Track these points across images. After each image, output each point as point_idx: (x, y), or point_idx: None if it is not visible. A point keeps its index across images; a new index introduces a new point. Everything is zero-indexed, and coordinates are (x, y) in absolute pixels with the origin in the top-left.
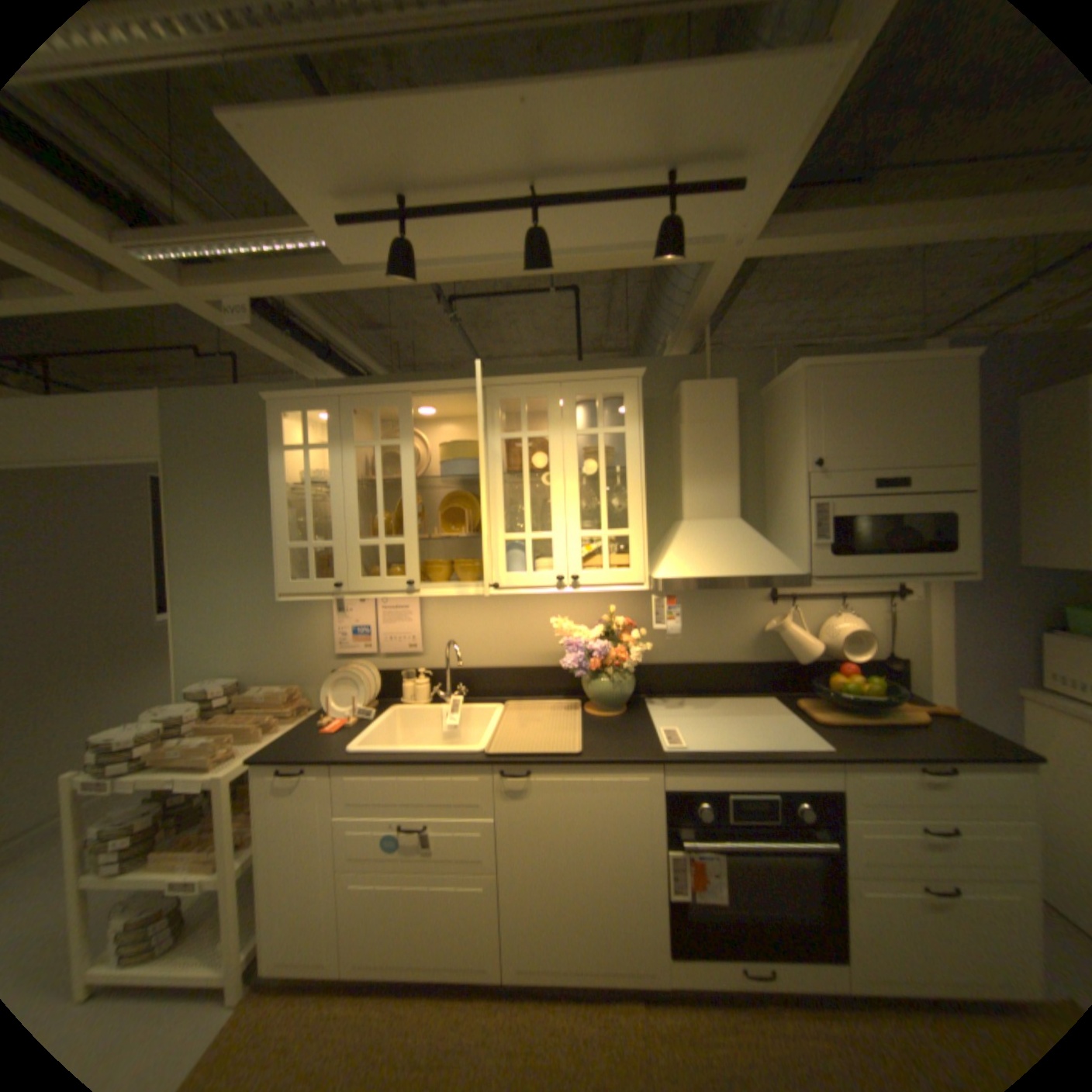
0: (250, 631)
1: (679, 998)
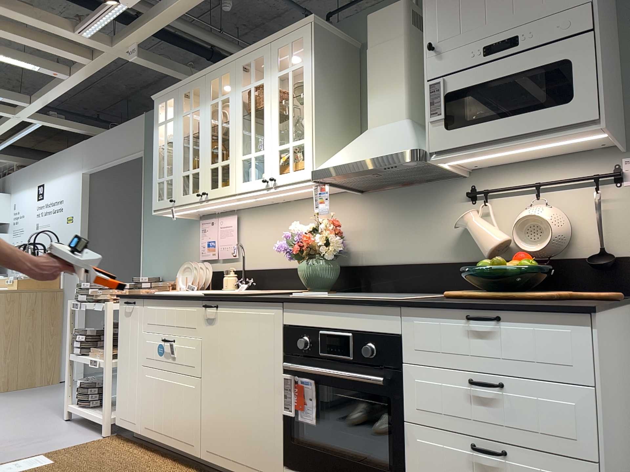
0: (168, 247)
1: None
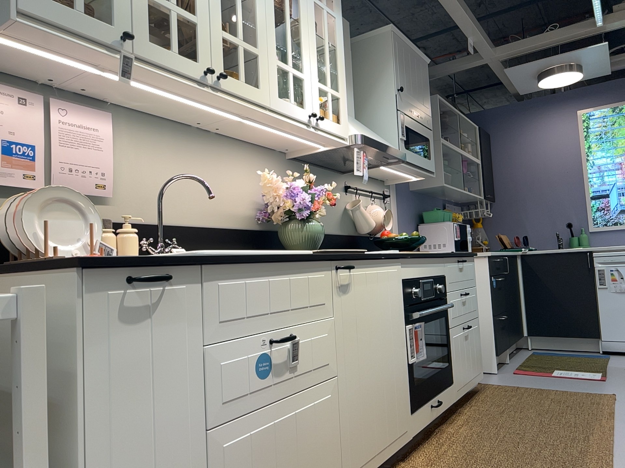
0: None
1: (405, 452)
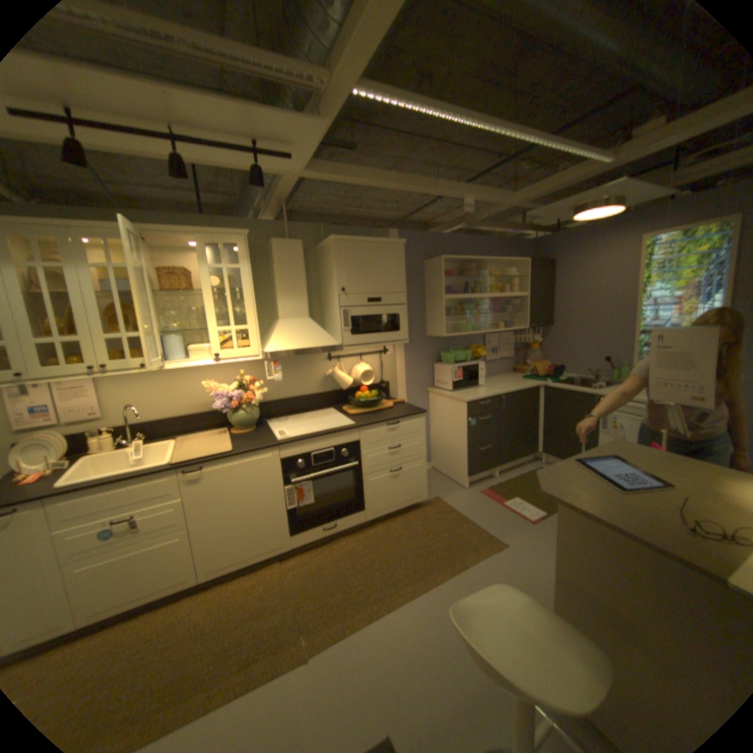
0: None
1: (295, 553)
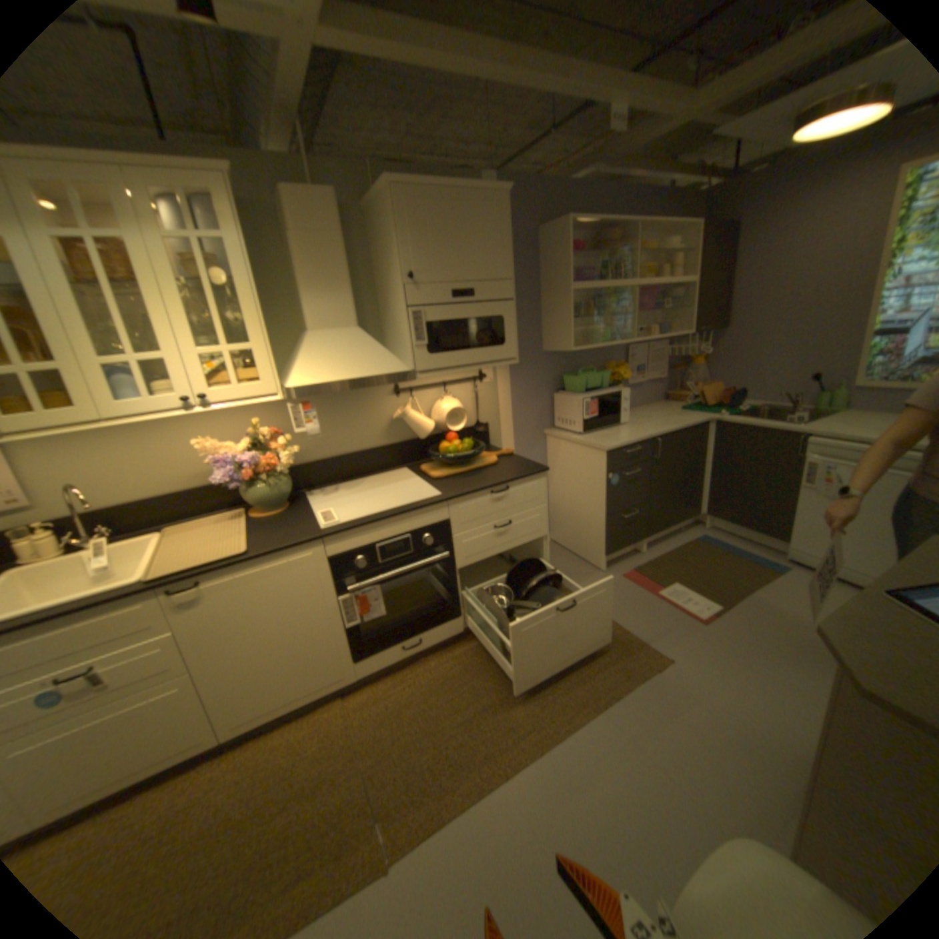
0: None
1: (365, 683)
